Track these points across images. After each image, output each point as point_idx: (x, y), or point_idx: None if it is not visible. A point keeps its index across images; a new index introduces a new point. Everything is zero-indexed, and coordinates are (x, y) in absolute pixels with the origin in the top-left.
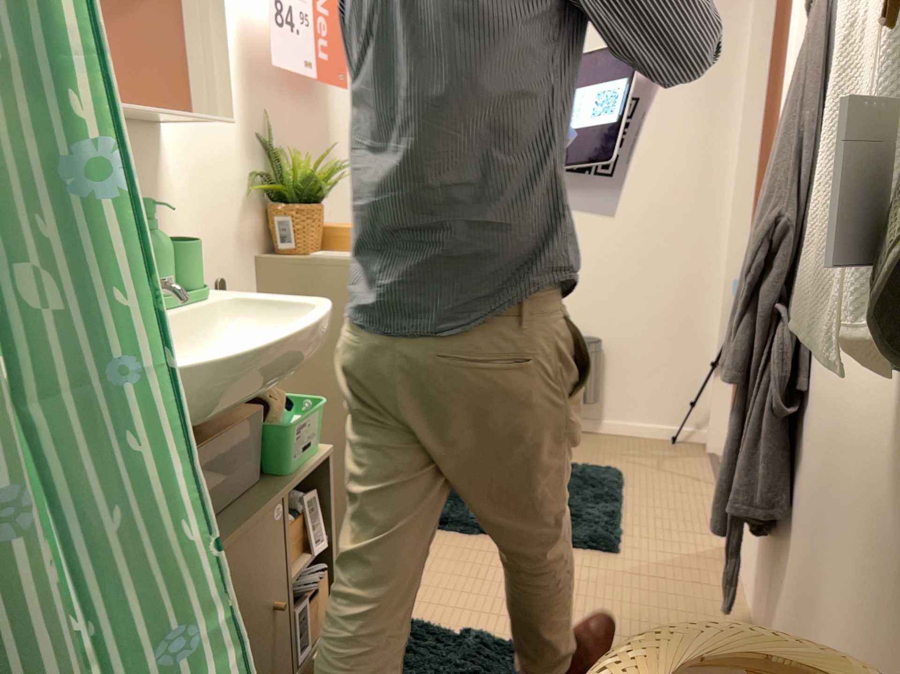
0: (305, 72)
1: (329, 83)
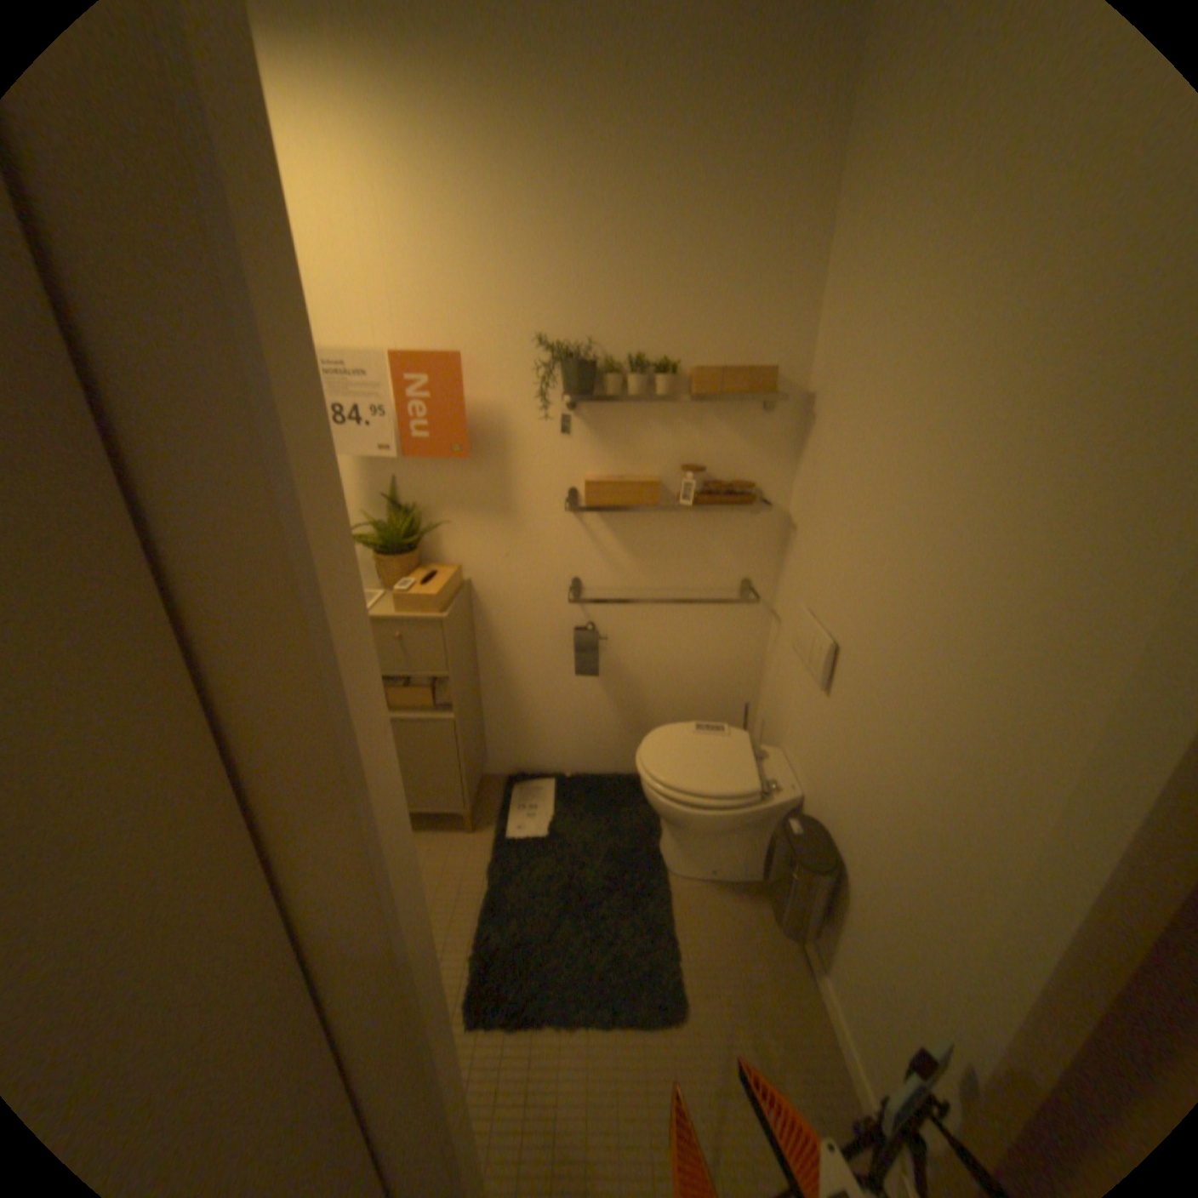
0: (372, 450)
1: (422, 452)
